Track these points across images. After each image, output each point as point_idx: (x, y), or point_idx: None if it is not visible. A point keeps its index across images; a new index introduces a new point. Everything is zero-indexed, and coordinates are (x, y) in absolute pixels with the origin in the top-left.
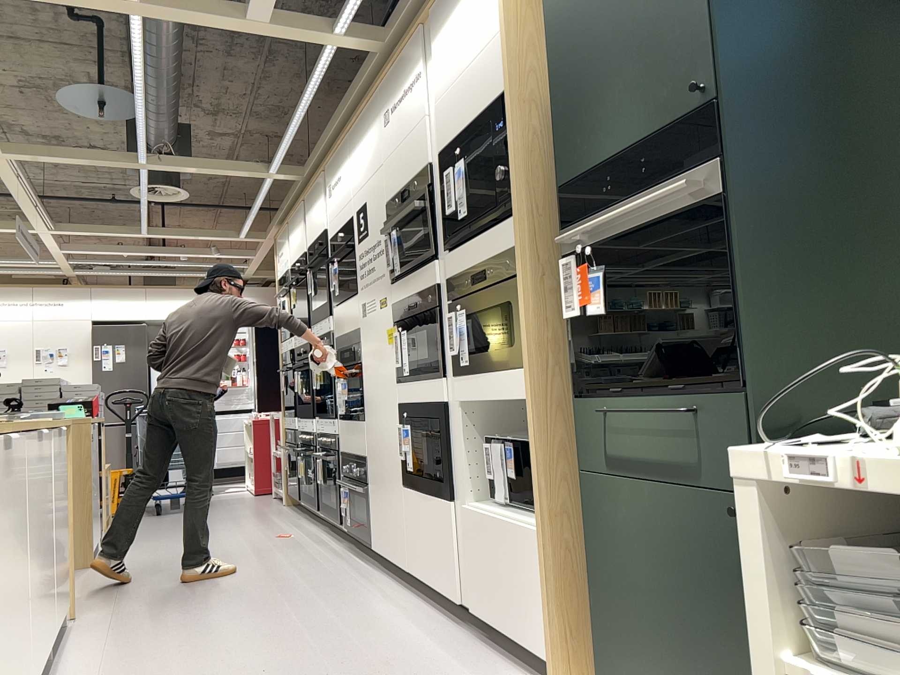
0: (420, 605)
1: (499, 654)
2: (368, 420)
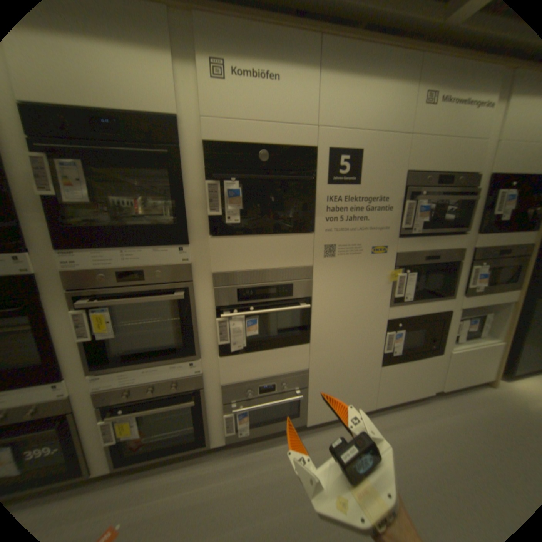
0: (397, 416)
1: (459, 397)
2: (319, 341)
